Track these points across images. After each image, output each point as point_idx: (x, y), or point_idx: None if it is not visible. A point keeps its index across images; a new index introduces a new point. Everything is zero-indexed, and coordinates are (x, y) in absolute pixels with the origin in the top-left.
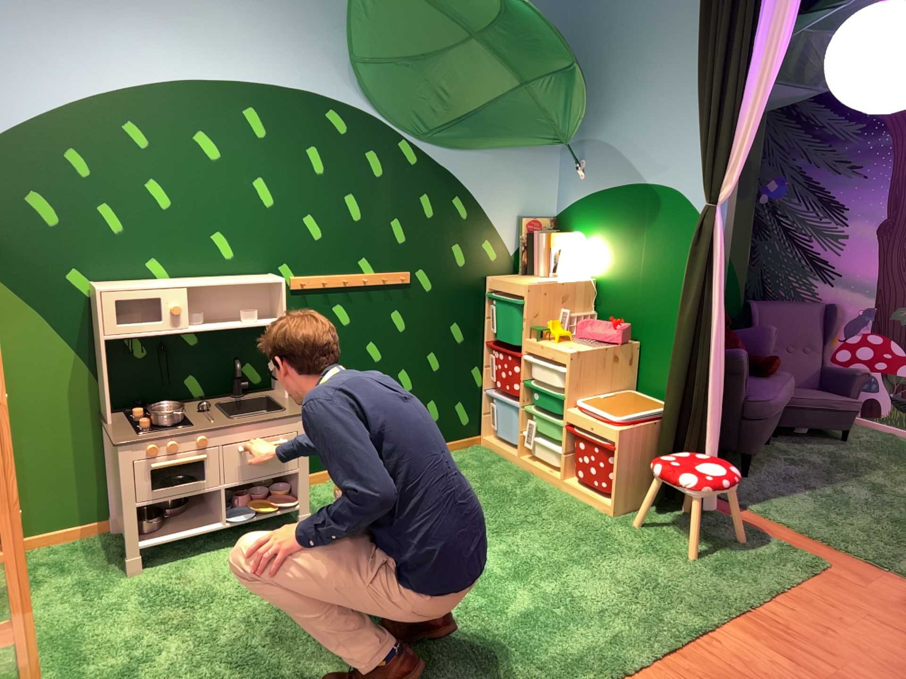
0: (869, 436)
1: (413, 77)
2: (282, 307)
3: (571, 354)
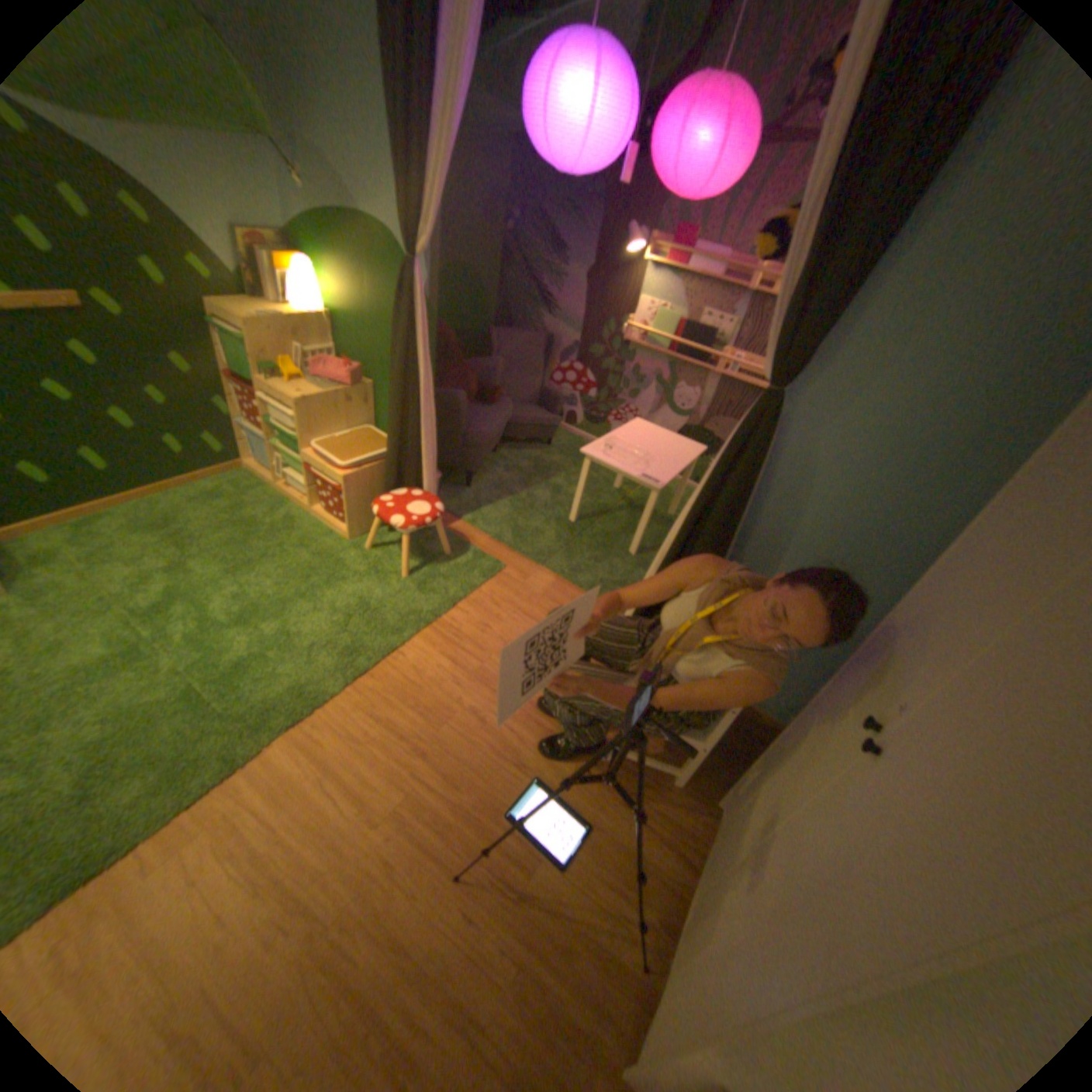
0: (566, 443)
1: None
2: None
3: (293, 402)
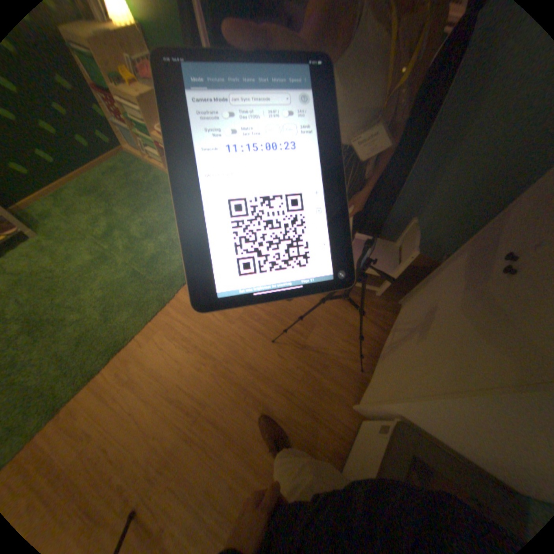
0: None
1: None
2: None
3: (135, 98)
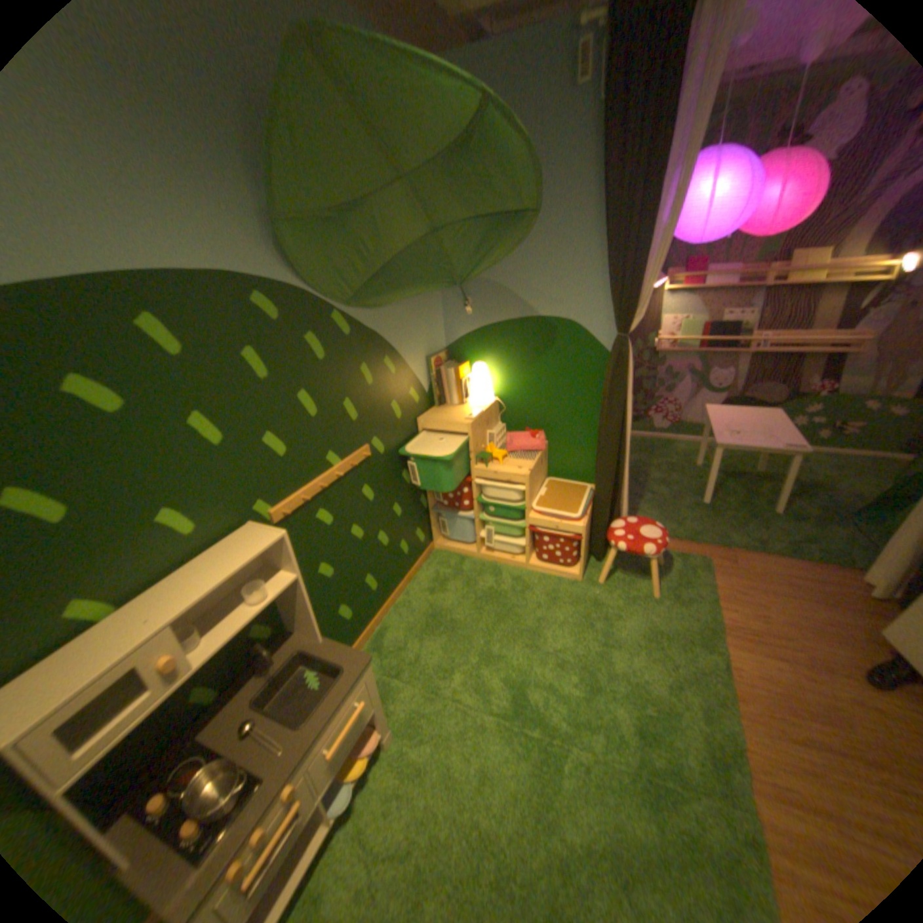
0: None
1: (338, 234)
2: (292, 559)
3: (526, 476)
